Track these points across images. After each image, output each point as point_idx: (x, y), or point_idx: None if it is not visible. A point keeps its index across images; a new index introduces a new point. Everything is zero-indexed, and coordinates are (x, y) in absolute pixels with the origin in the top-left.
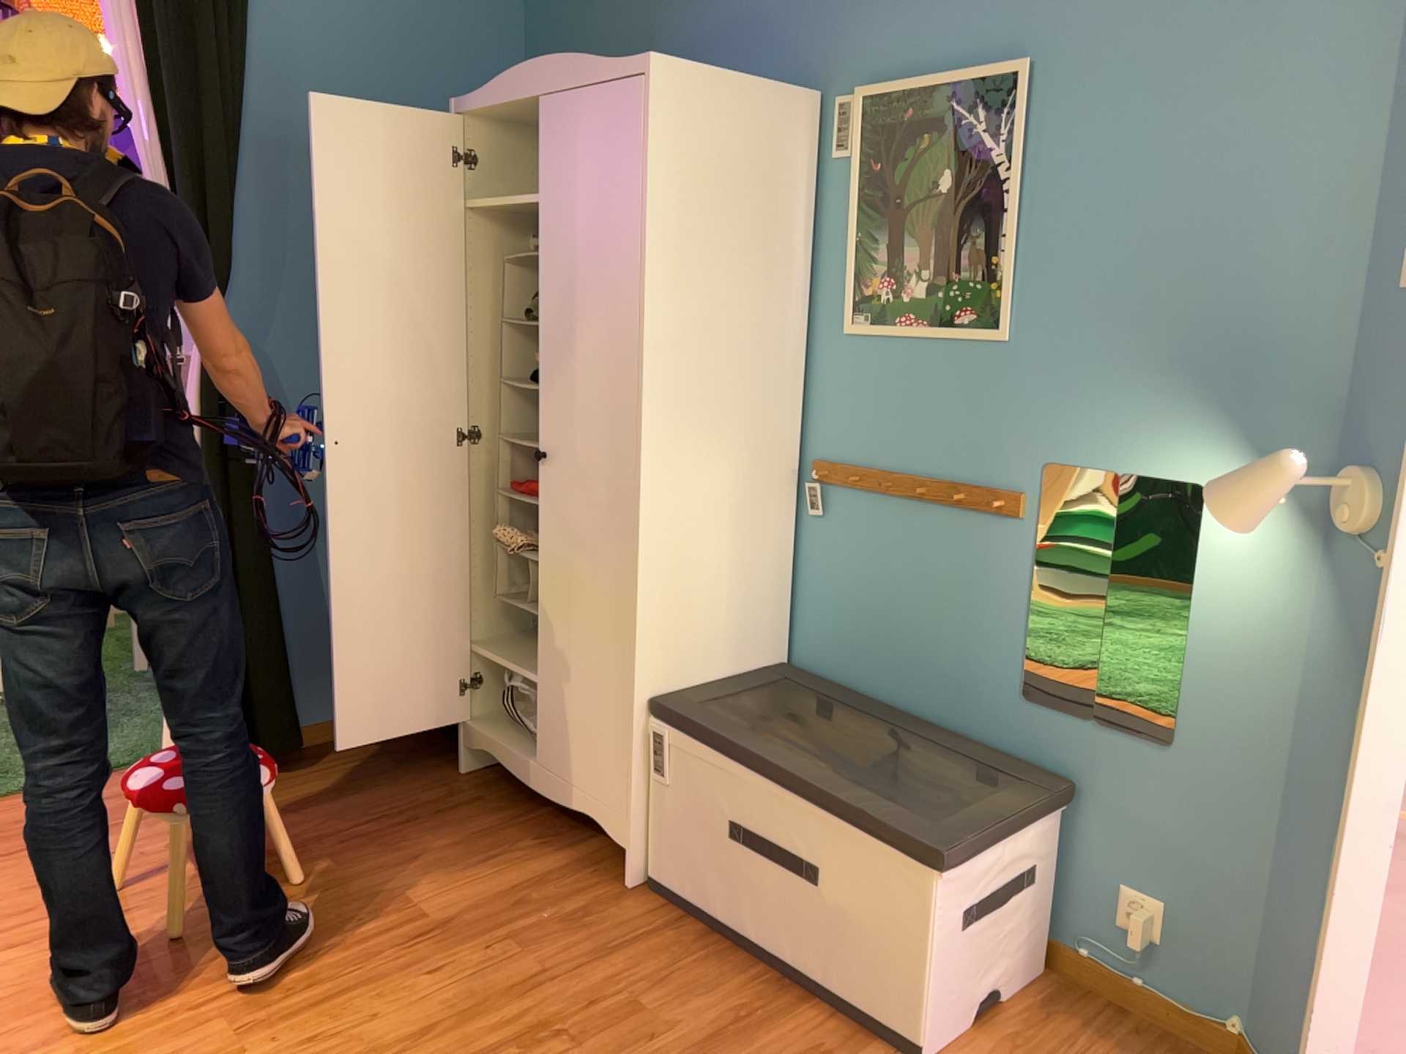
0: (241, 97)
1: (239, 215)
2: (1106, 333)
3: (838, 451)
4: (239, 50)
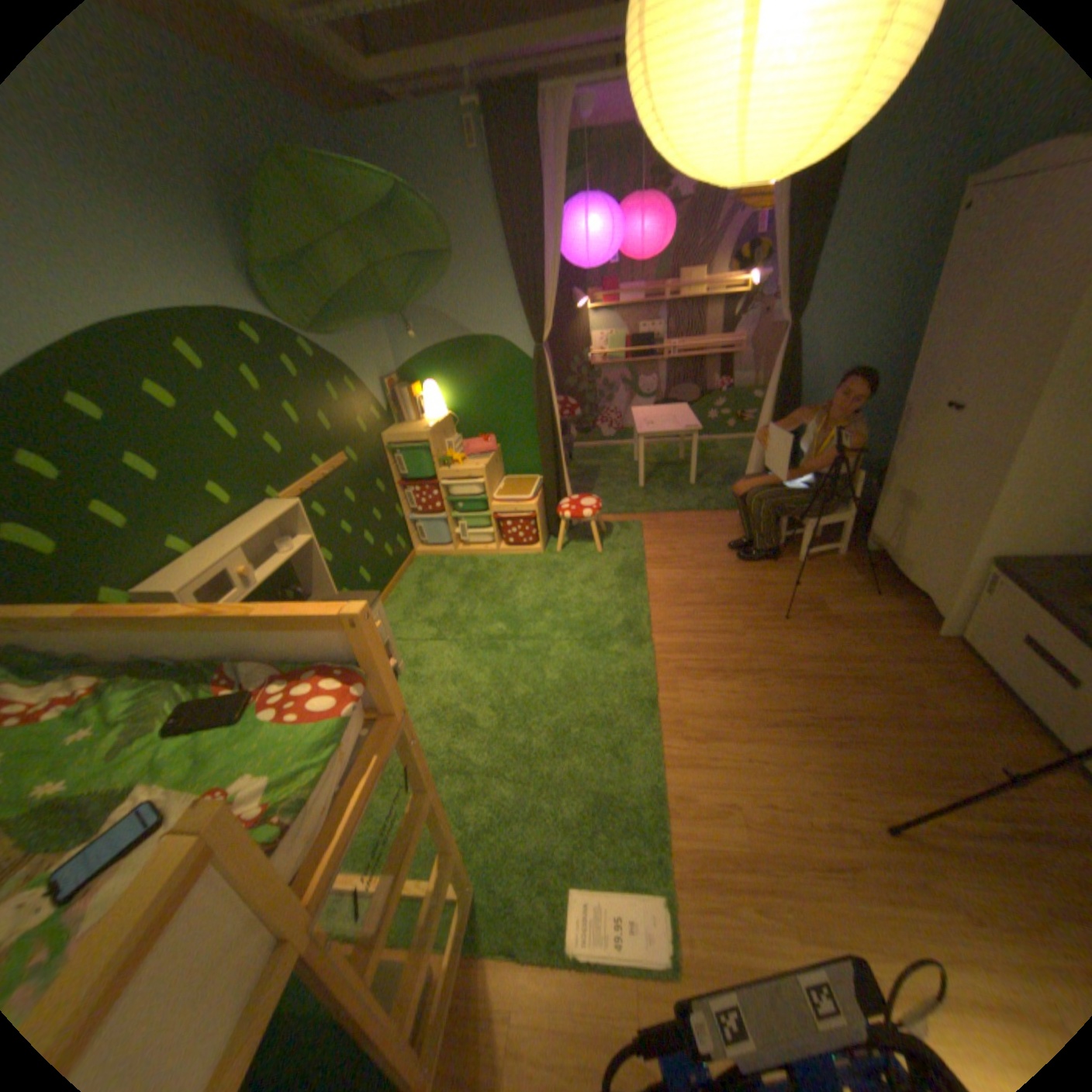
0: (831, 207)
1: (817, 271)
2: None
3: None
4: (836, 179)
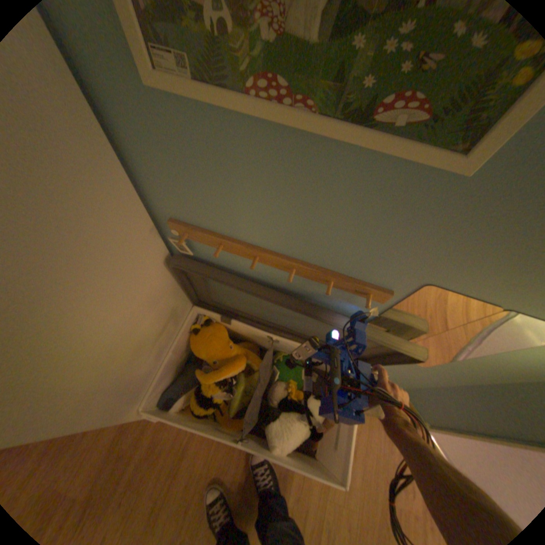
0: None
1: None
2: None
3: (193, 216)
4: None
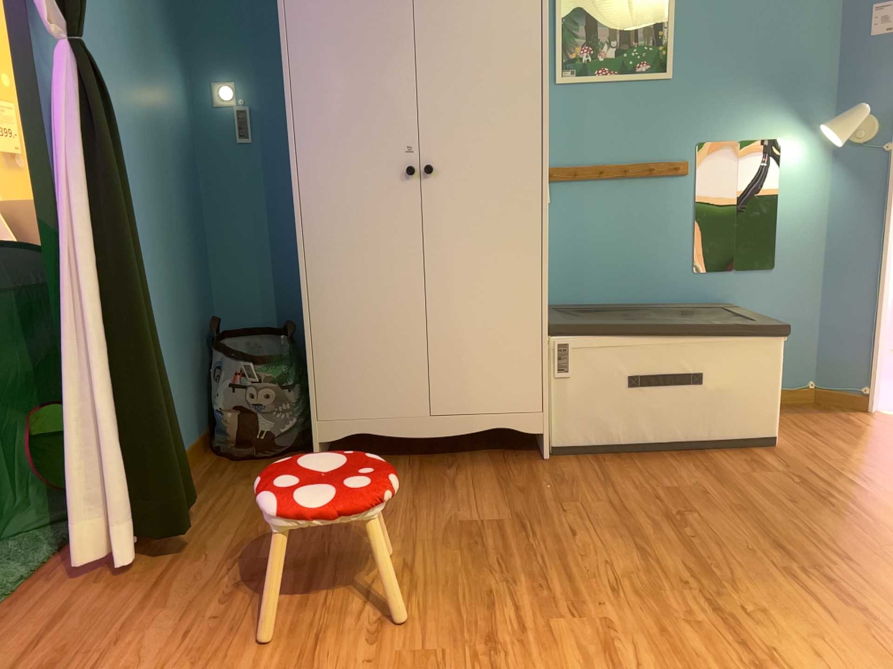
0: None
1: None
2: (726, 70)
3: (555, 160)
4: None
